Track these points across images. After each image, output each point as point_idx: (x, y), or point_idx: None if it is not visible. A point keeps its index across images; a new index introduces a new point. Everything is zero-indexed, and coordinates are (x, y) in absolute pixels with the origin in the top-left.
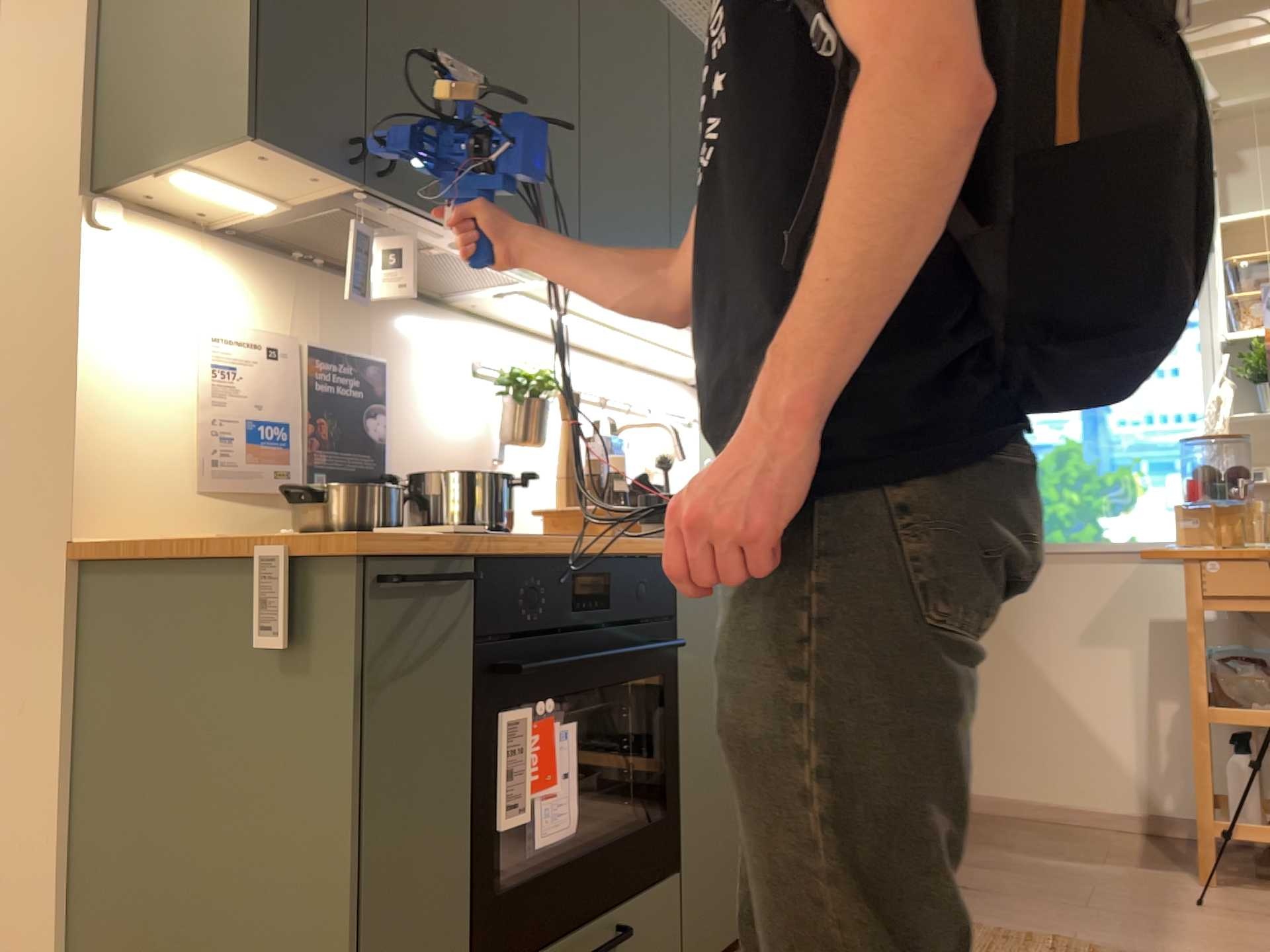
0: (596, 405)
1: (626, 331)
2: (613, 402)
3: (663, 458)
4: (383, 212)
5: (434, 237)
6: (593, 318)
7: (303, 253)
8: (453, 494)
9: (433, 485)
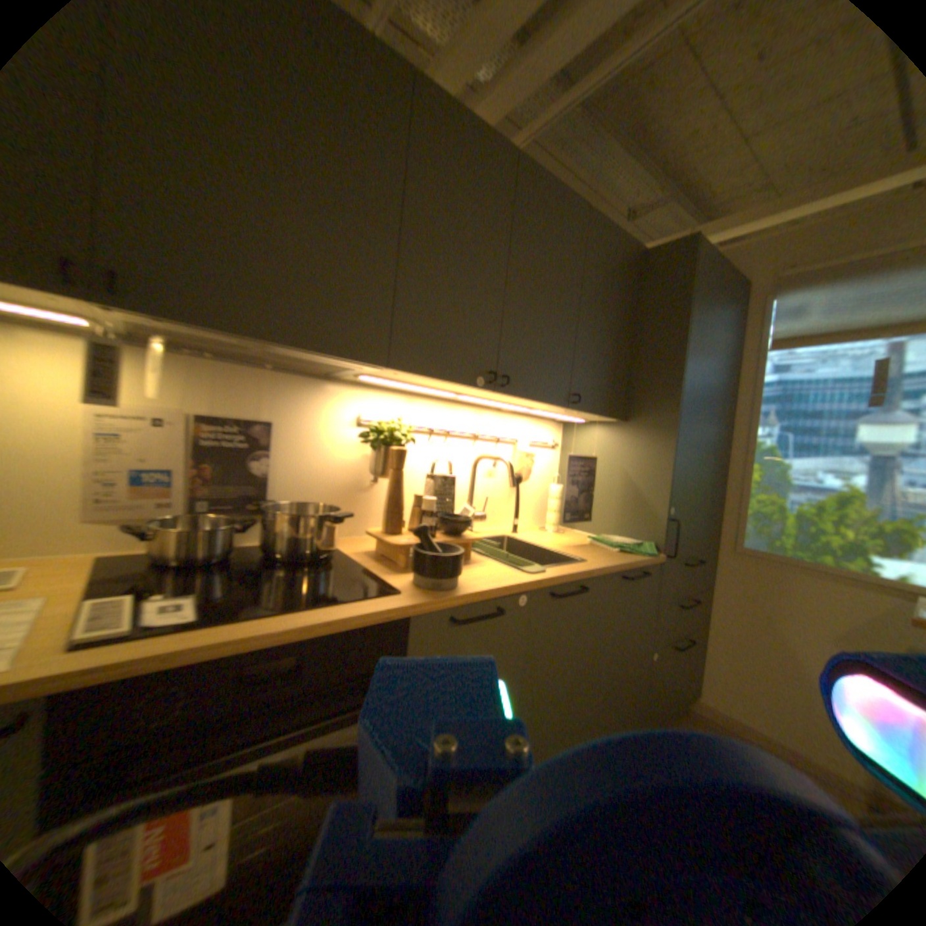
0: (472, 436)
1: (472, 396)
2: (482, 436)
3: (514, 474)
4: (147, 321)
5: (229, 339)
6: (439, 389)
7: (183, 348)
8: (275, 527)
9: (268, 517)
